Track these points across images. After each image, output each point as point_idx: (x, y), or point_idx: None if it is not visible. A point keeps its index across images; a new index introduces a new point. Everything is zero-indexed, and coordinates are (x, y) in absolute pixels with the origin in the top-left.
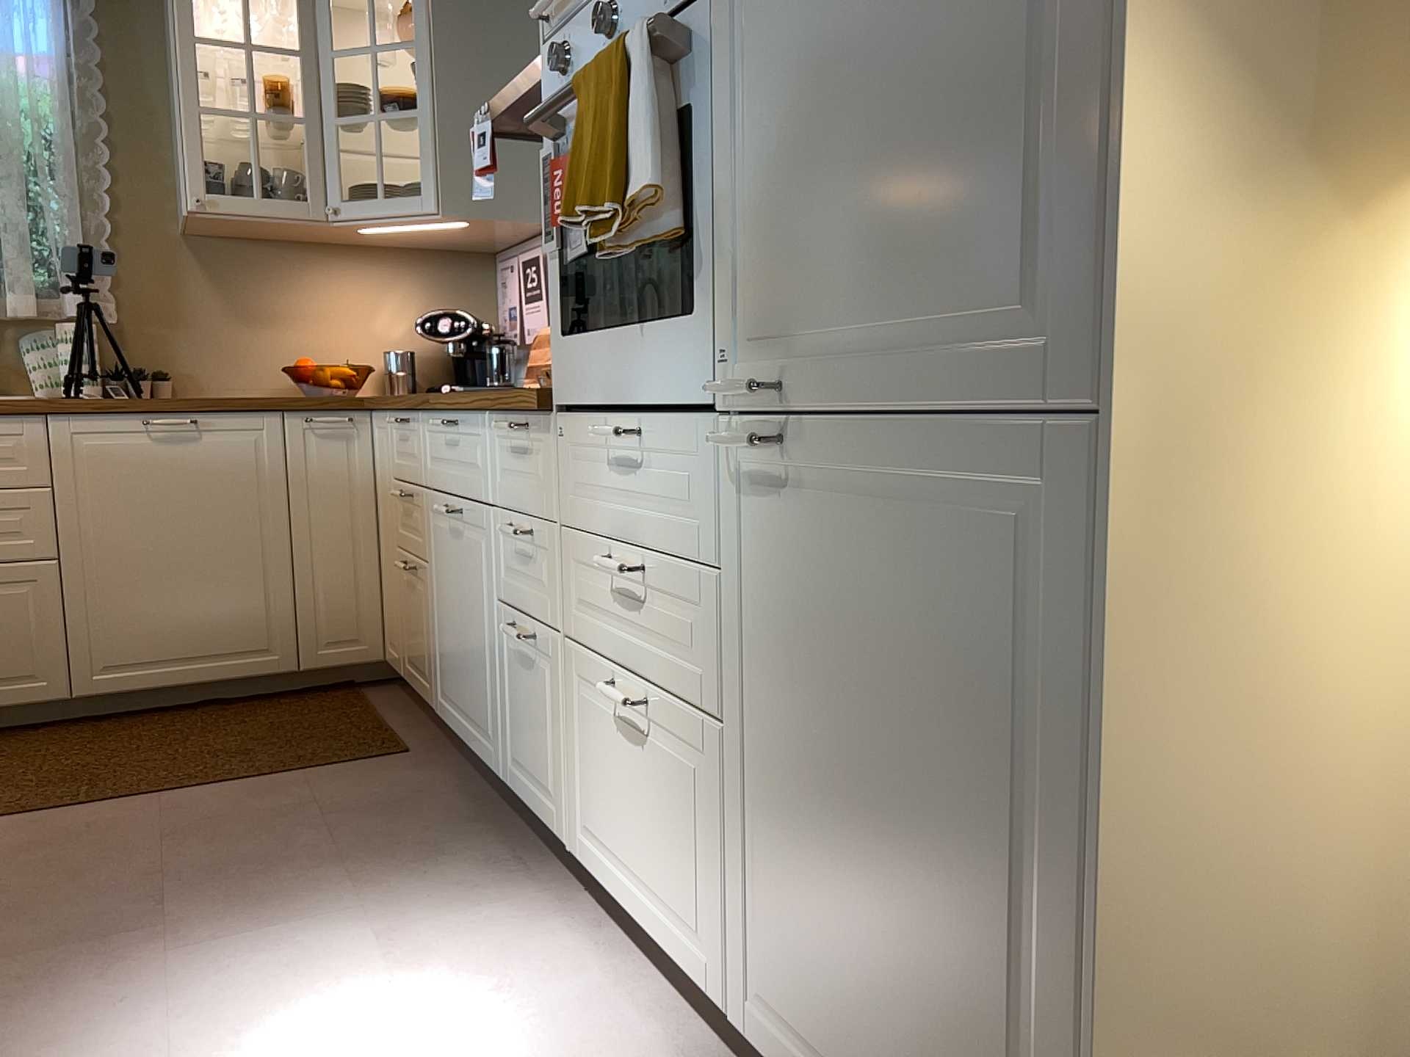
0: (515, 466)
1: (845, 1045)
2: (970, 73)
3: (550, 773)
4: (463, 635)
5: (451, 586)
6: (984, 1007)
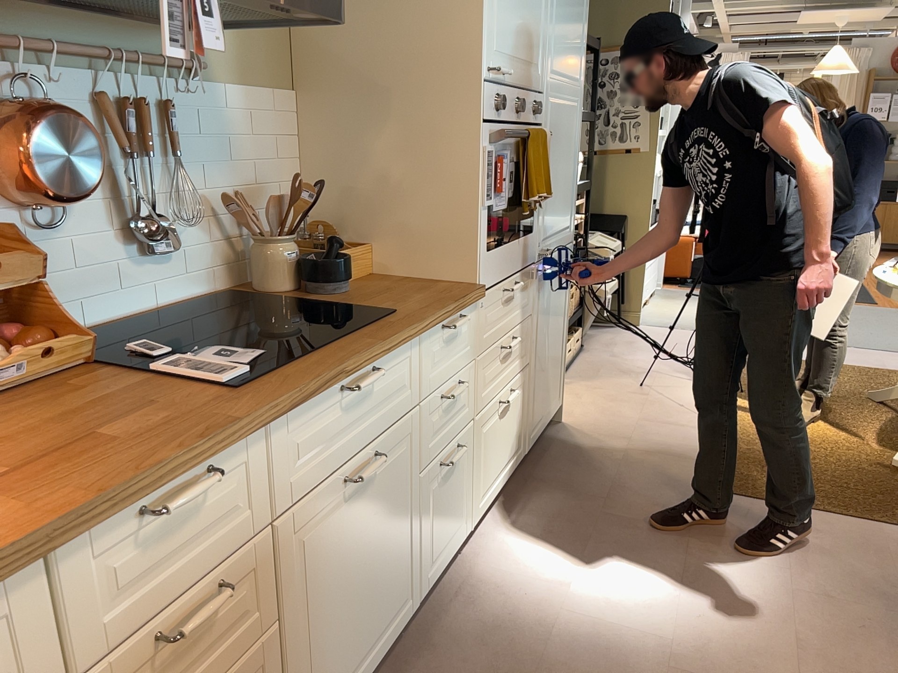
0: (448, 350)
1: (543, 404)
2: (567, 182)
3: (461, 508)
4: (370, 572)
5: (349, 555)
6: (557, 357)
